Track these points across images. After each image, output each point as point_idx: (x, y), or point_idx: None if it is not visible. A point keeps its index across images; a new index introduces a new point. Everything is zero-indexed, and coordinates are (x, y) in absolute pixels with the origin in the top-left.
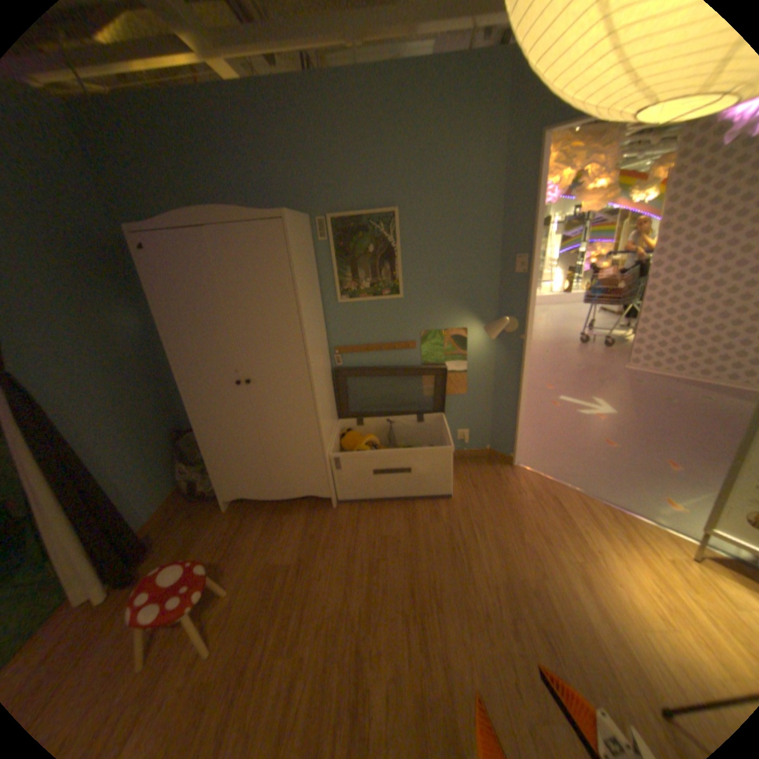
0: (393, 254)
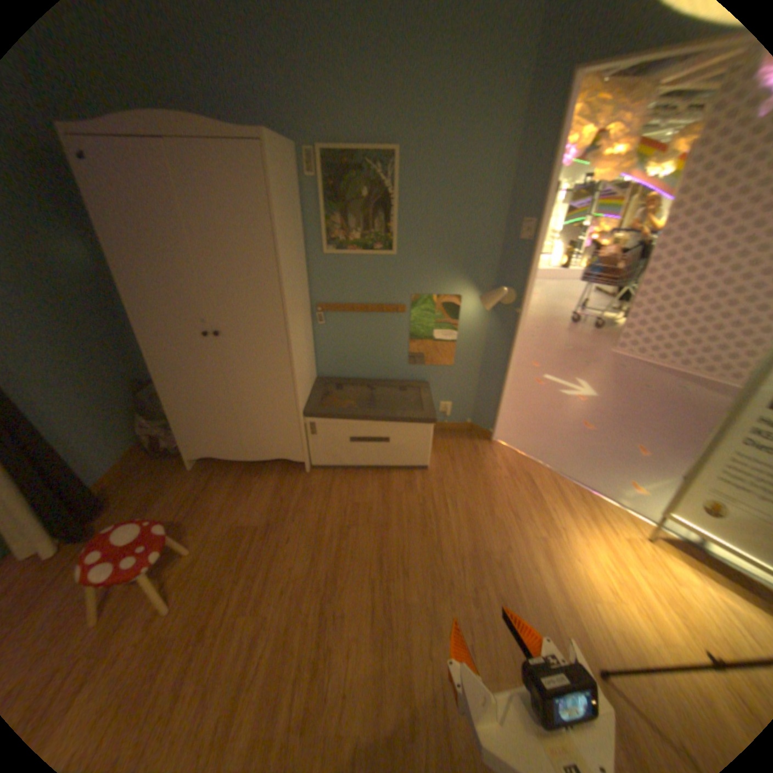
0: (390, 202)
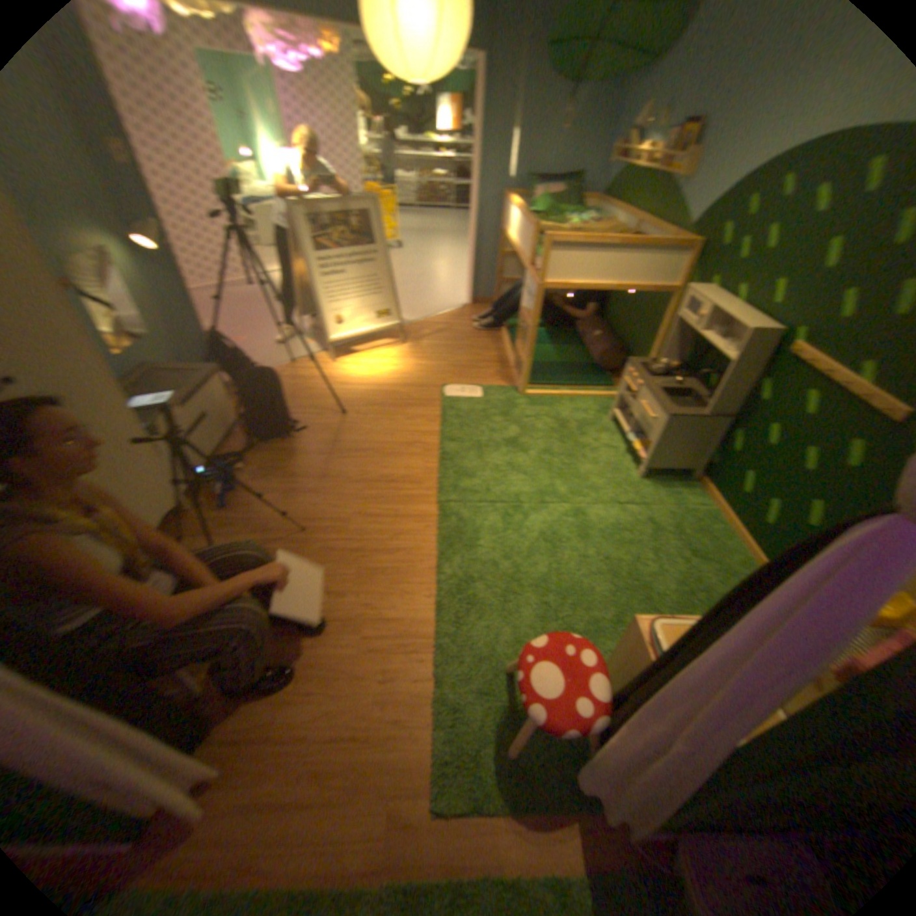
0: None
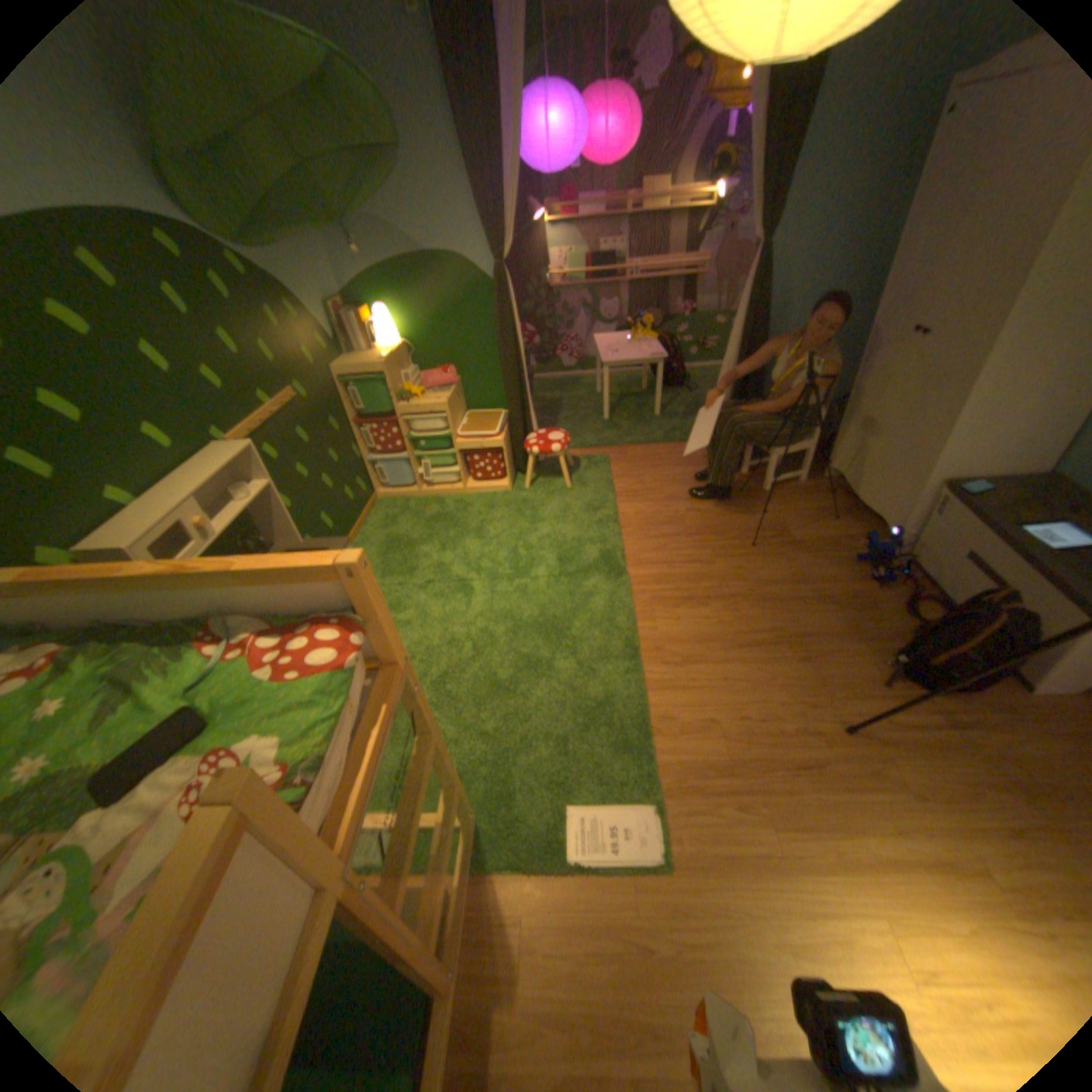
0: None
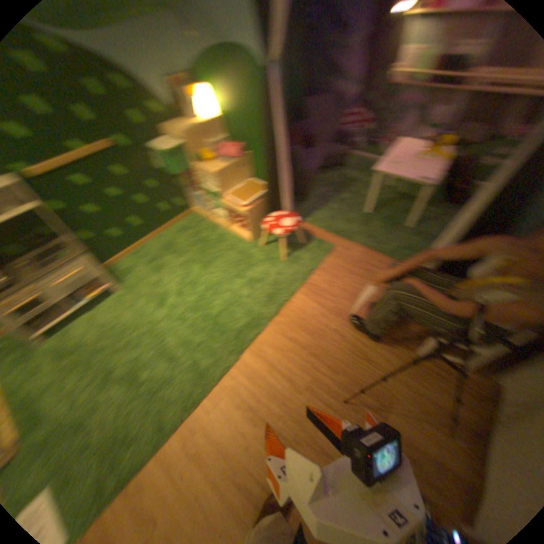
0: None
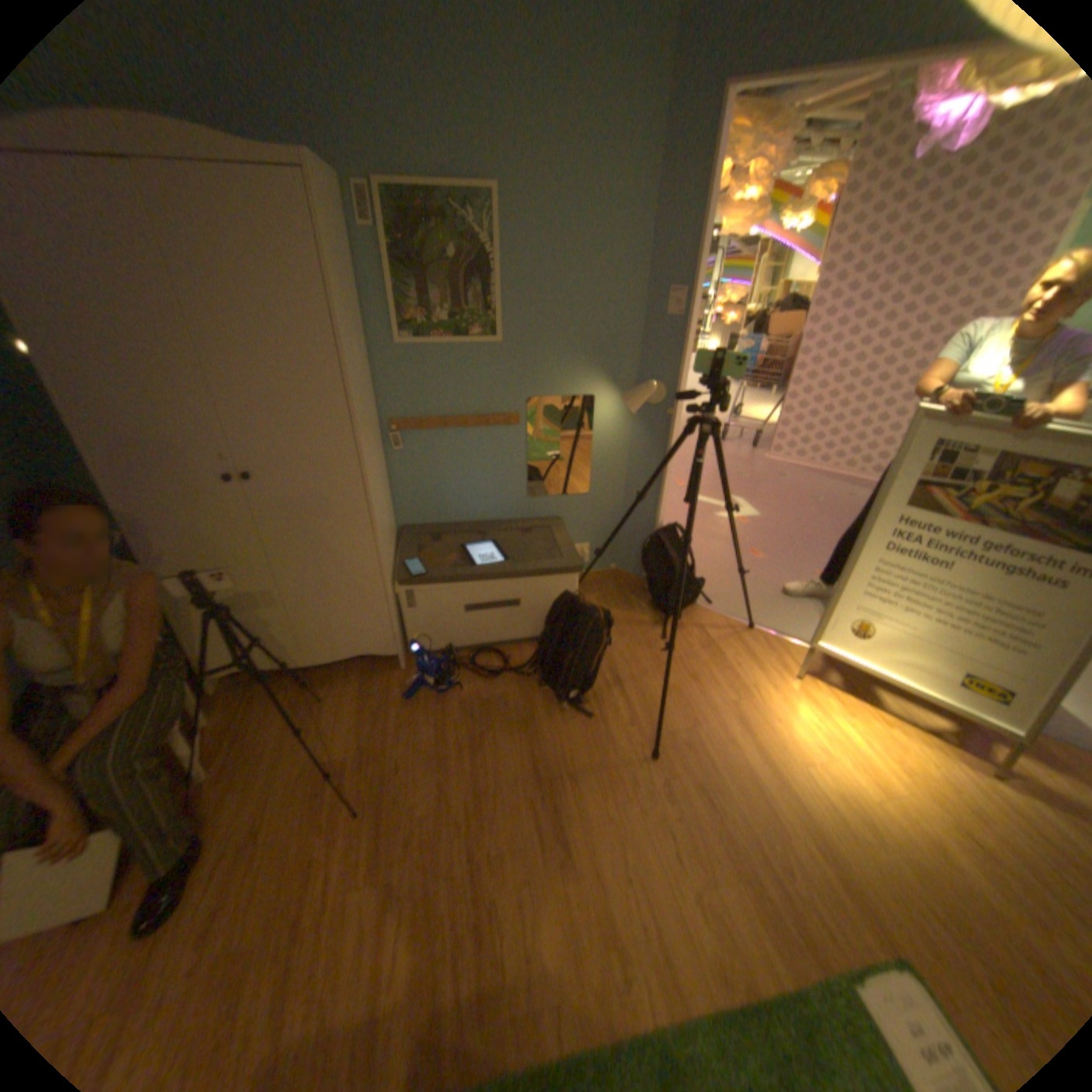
0: (488, 267)
